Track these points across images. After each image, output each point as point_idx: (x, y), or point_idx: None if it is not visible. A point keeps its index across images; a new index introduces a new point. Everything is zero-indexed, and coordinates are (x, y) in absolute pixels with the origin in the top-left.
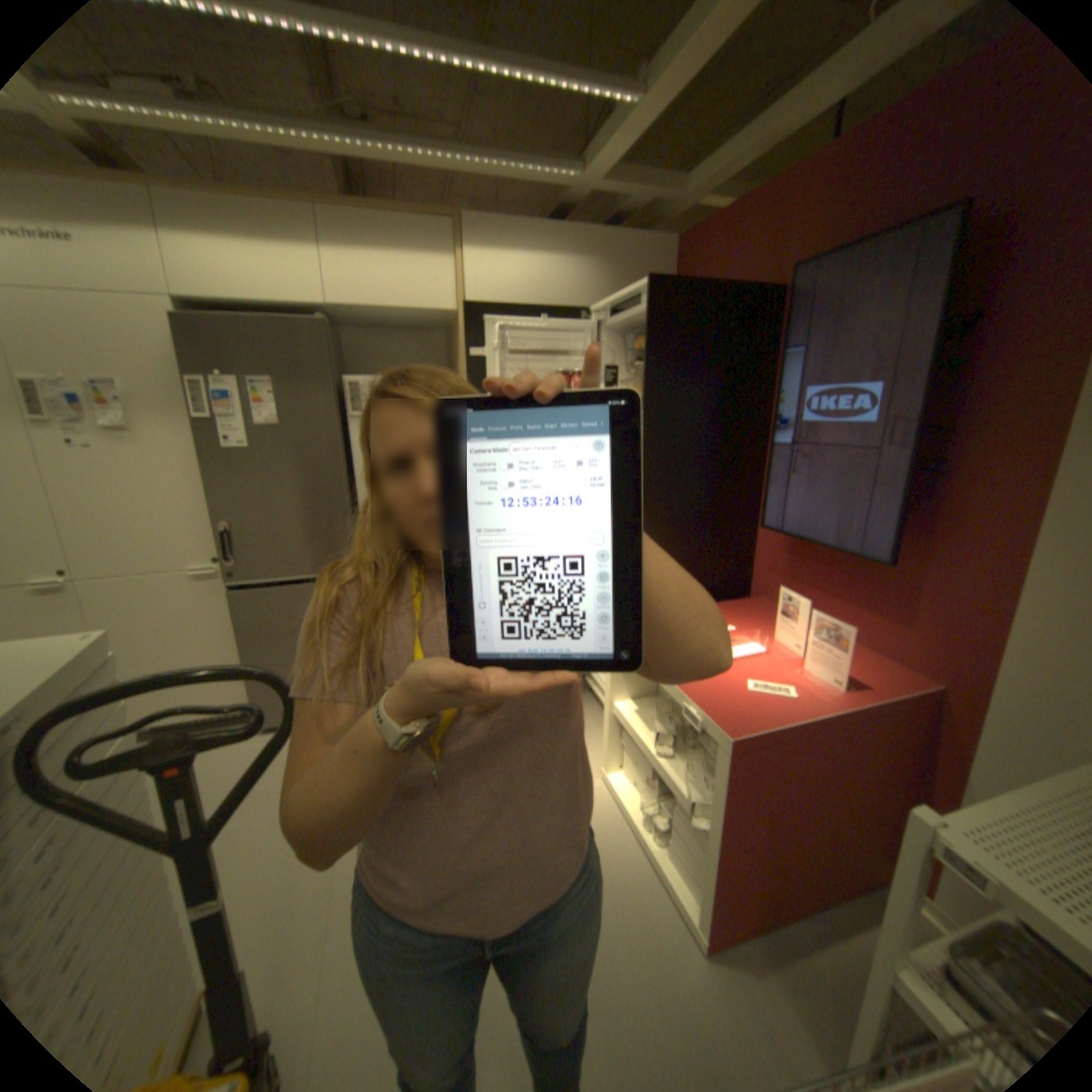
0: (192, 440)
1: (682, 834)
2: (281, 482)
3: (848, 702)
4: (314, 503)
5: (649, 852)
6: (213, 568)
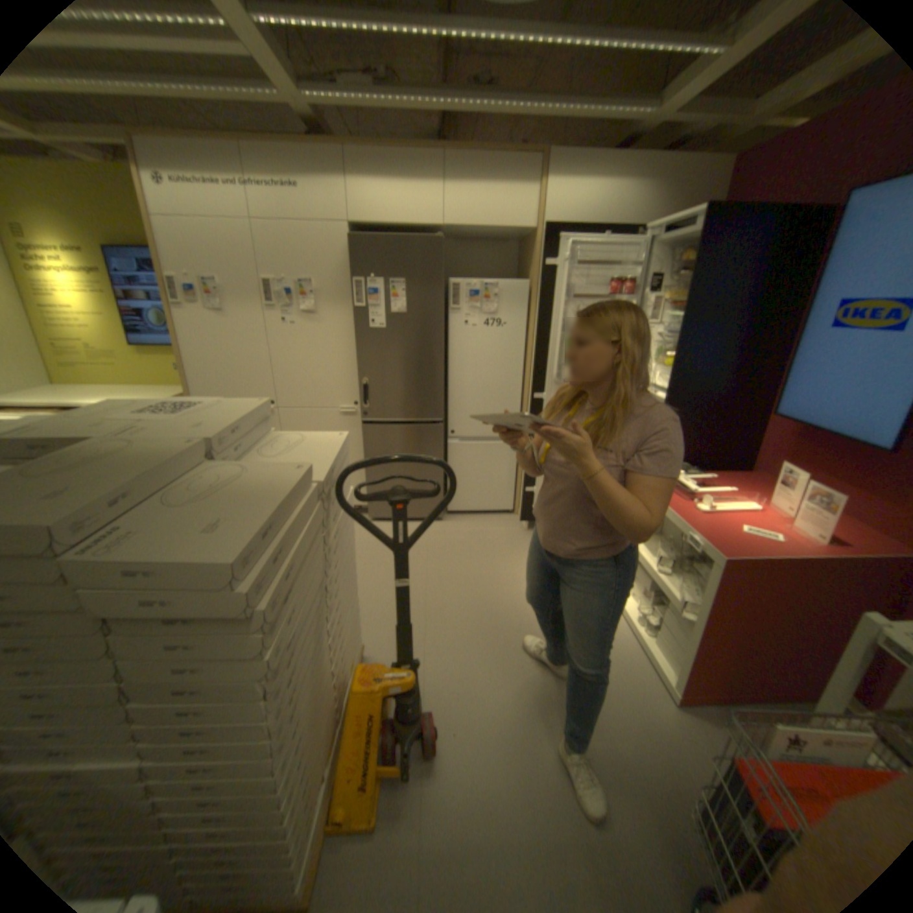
0: (350, 322)
1: (672, 626)
2: (403, 354)
3: (830, 552)
4: (421, 370)
5: (642, 639)
6: (354, 409)
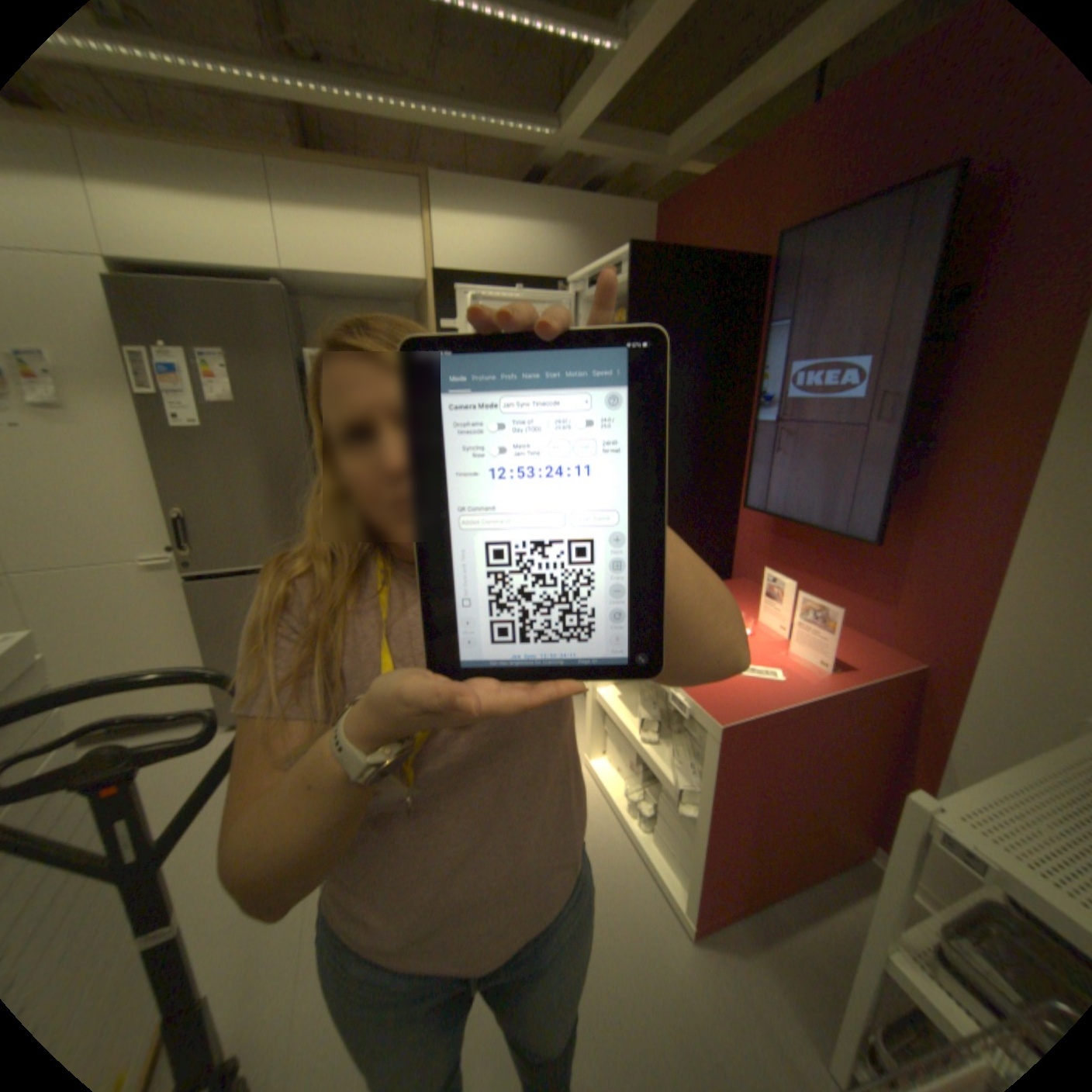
0: (135, 418)
1: (668, 821)
2: (238, 464)
3: (834, 683)
4: (275, 487)
5: (634, 839)
6: (166, 558)
